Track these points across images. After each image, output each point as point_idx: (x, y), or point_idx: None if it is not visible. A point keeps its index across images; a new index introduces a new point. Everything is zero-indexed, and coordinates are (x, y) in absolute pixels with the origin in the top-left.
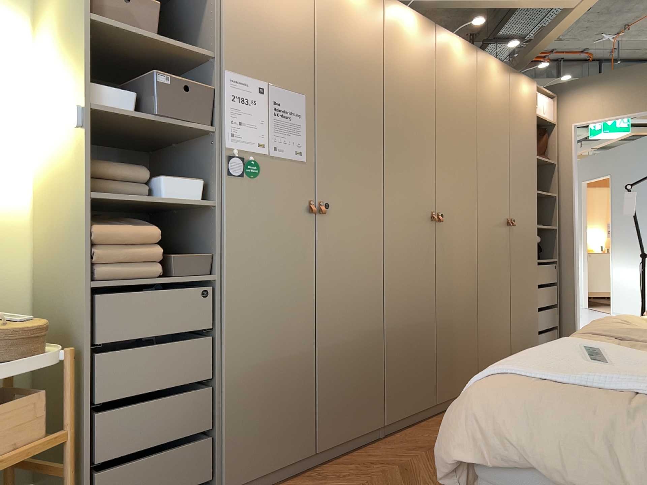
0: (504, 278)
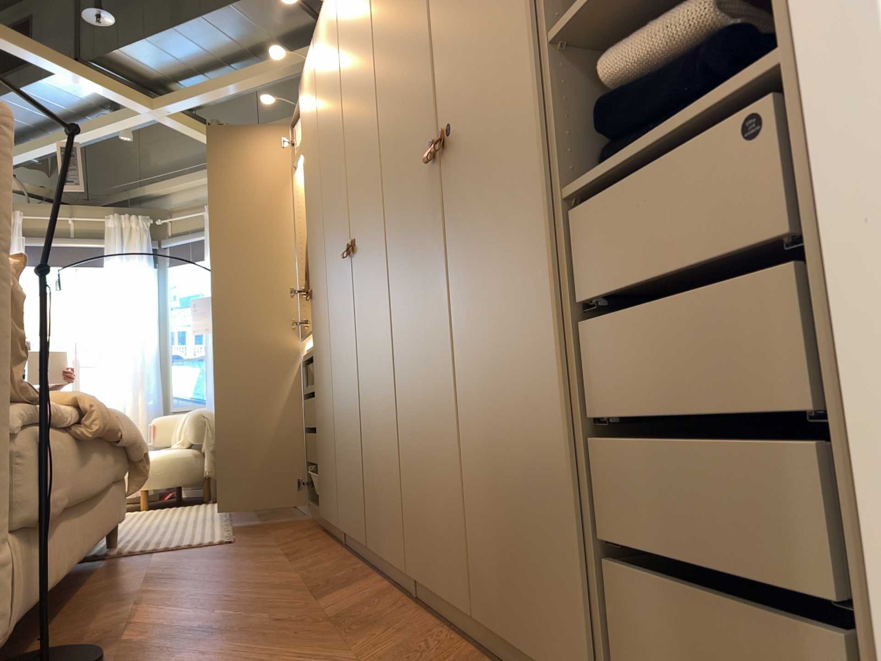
0: (432, 318)
